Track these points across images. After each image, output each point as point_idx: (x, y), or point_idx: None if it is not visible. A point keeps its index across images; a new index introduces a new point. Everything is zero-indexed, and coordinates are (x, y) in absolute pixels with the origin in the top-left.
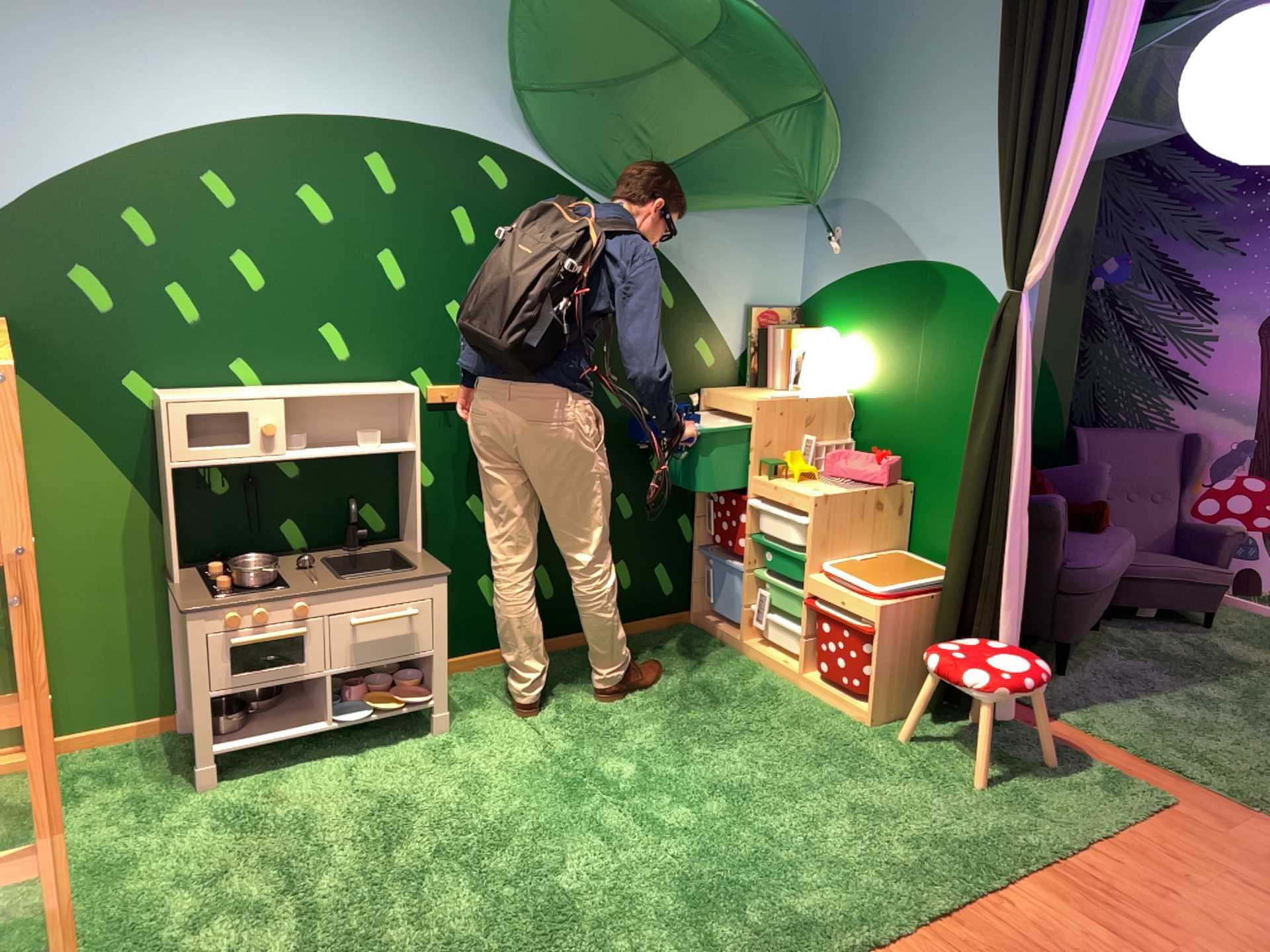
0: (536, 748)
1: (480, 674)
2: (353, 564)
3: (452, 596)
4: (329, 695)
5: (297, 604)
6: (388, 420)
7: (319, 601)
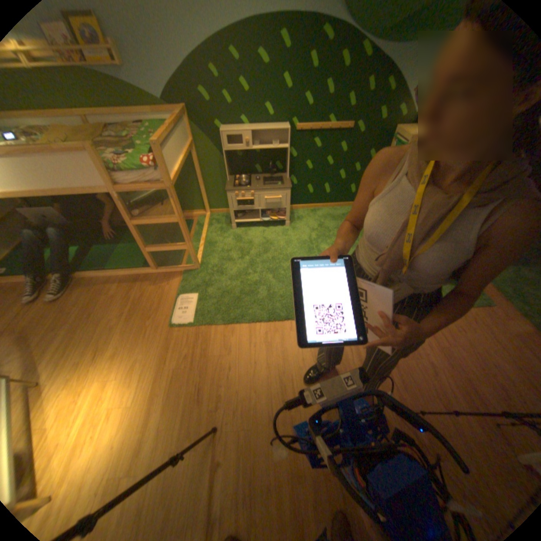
0: (306, 238)
1: (303, 212)
2: (269, 180)
3: (299, 190)
4: (260, 214)
5: (249, 192)
6: (282, 136)
7: (254, 192)
